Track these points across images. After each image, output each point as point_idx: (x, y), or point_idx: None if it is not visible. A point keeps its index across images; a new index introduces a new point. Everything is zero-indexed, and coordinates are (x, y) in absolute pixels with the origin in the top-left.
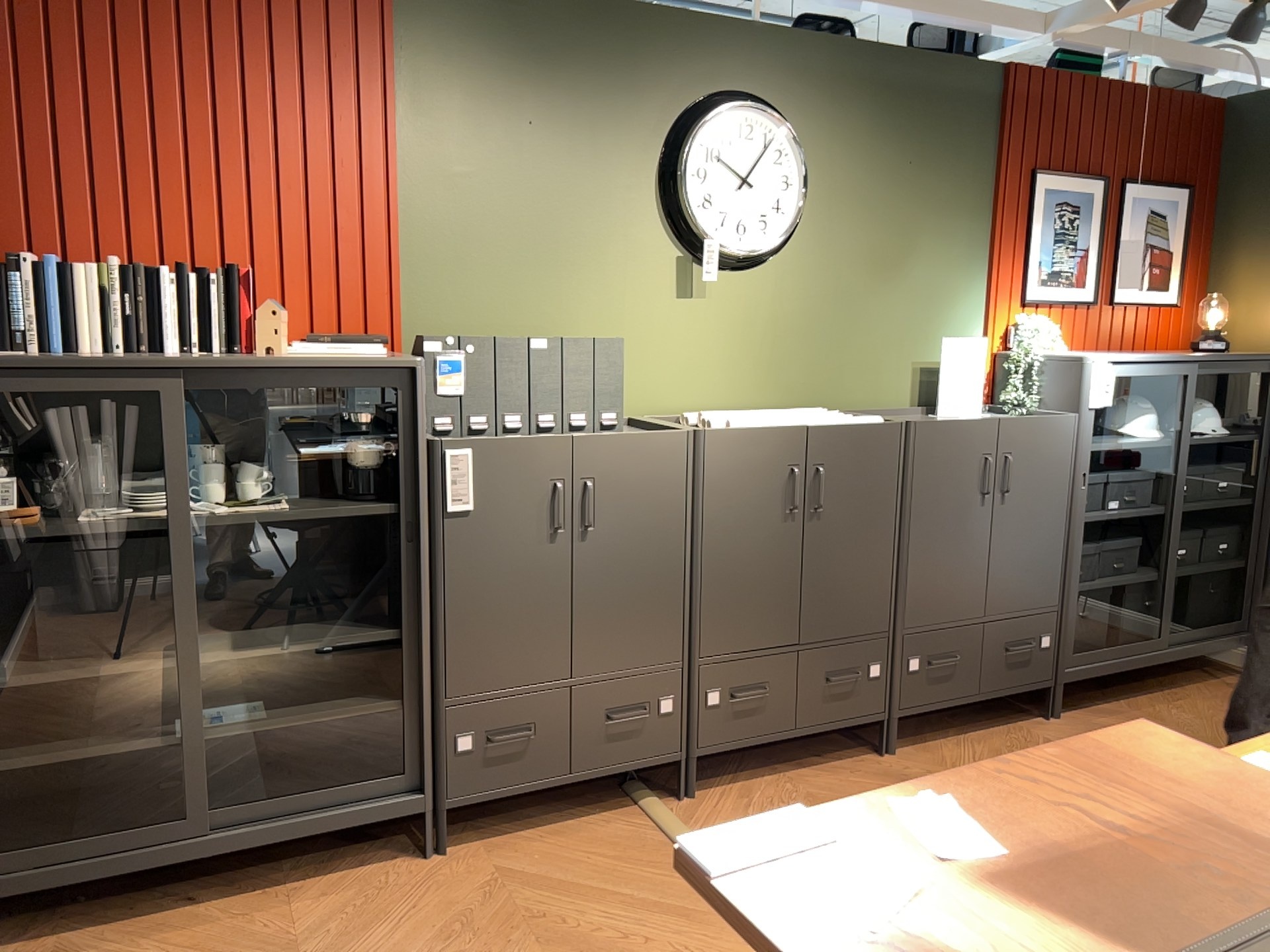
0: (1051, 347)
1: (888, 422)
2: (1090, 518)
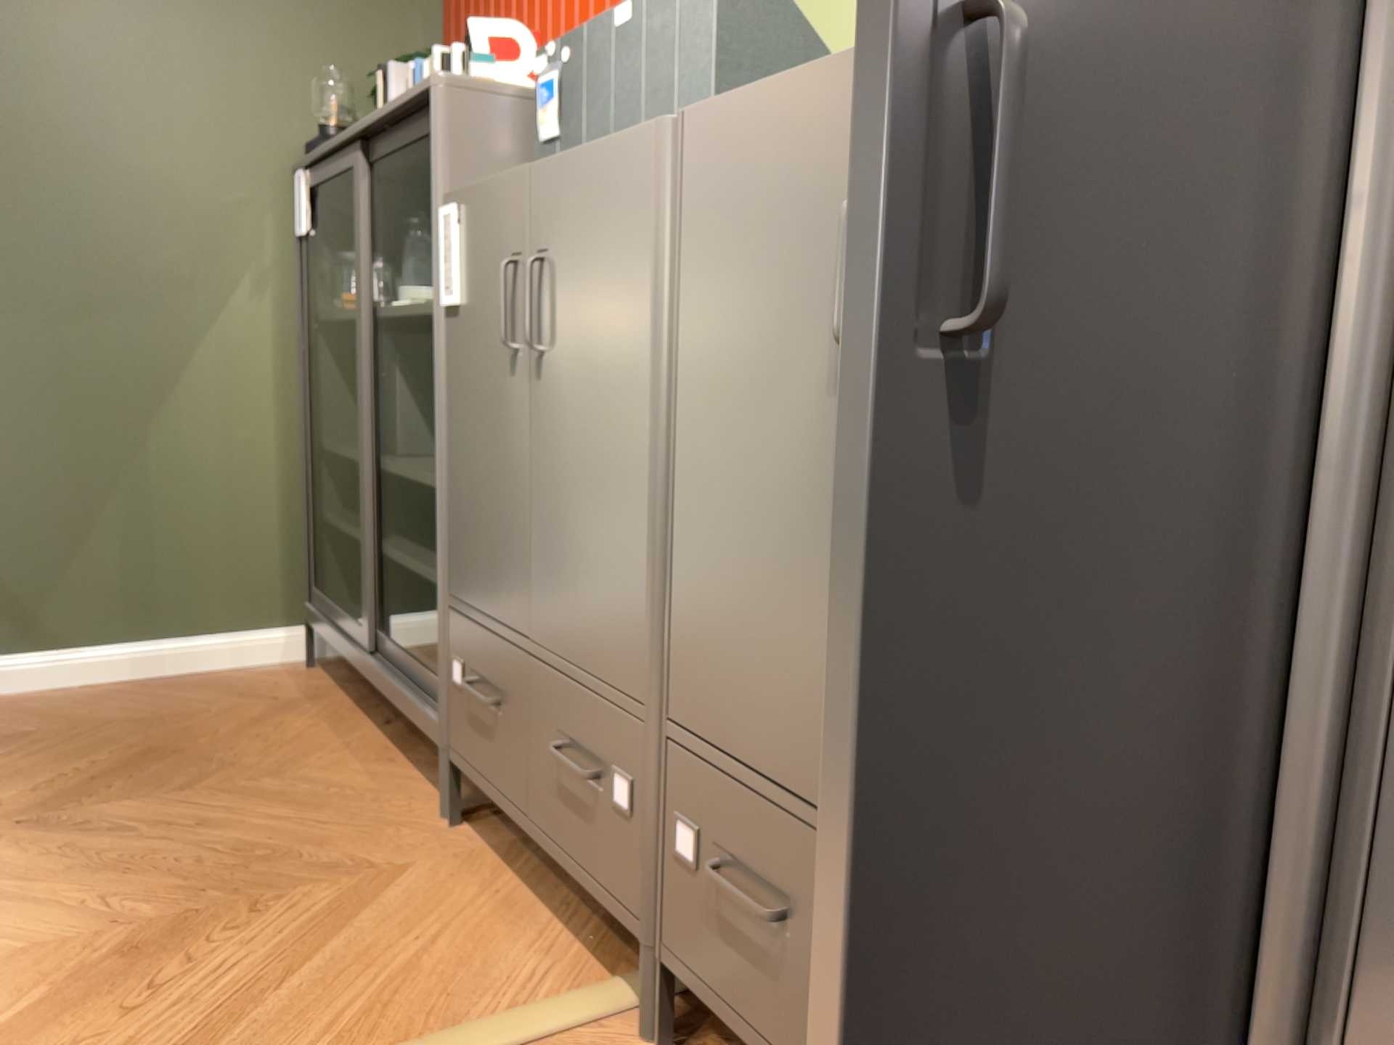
0: None
1: None
2: None
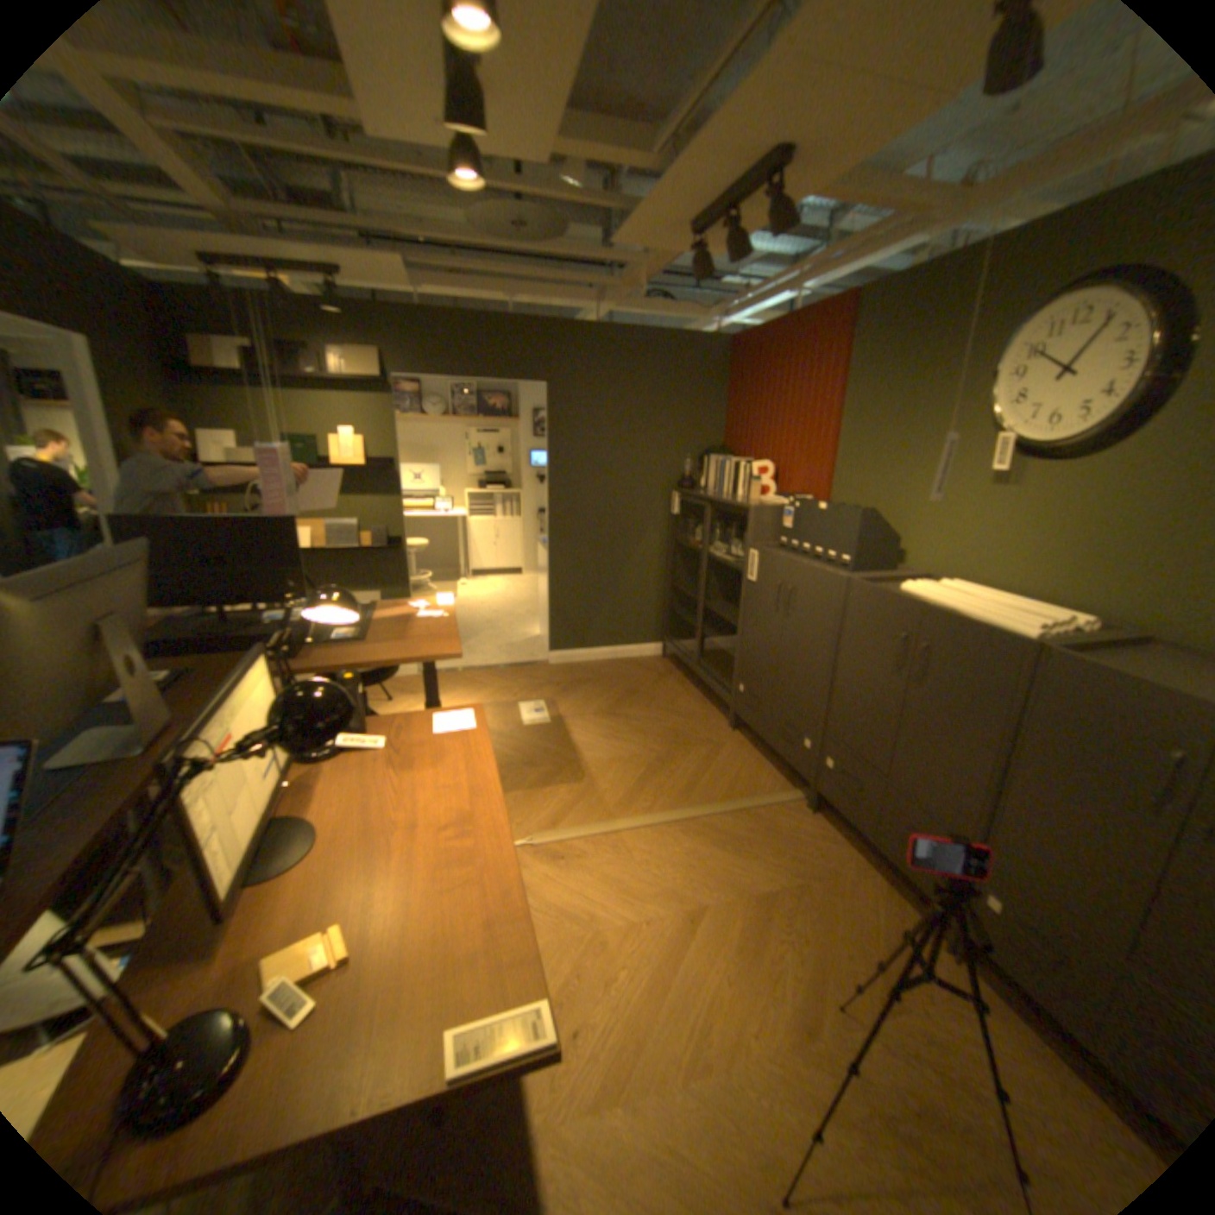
0: None
1: (1024, 635)
2: None
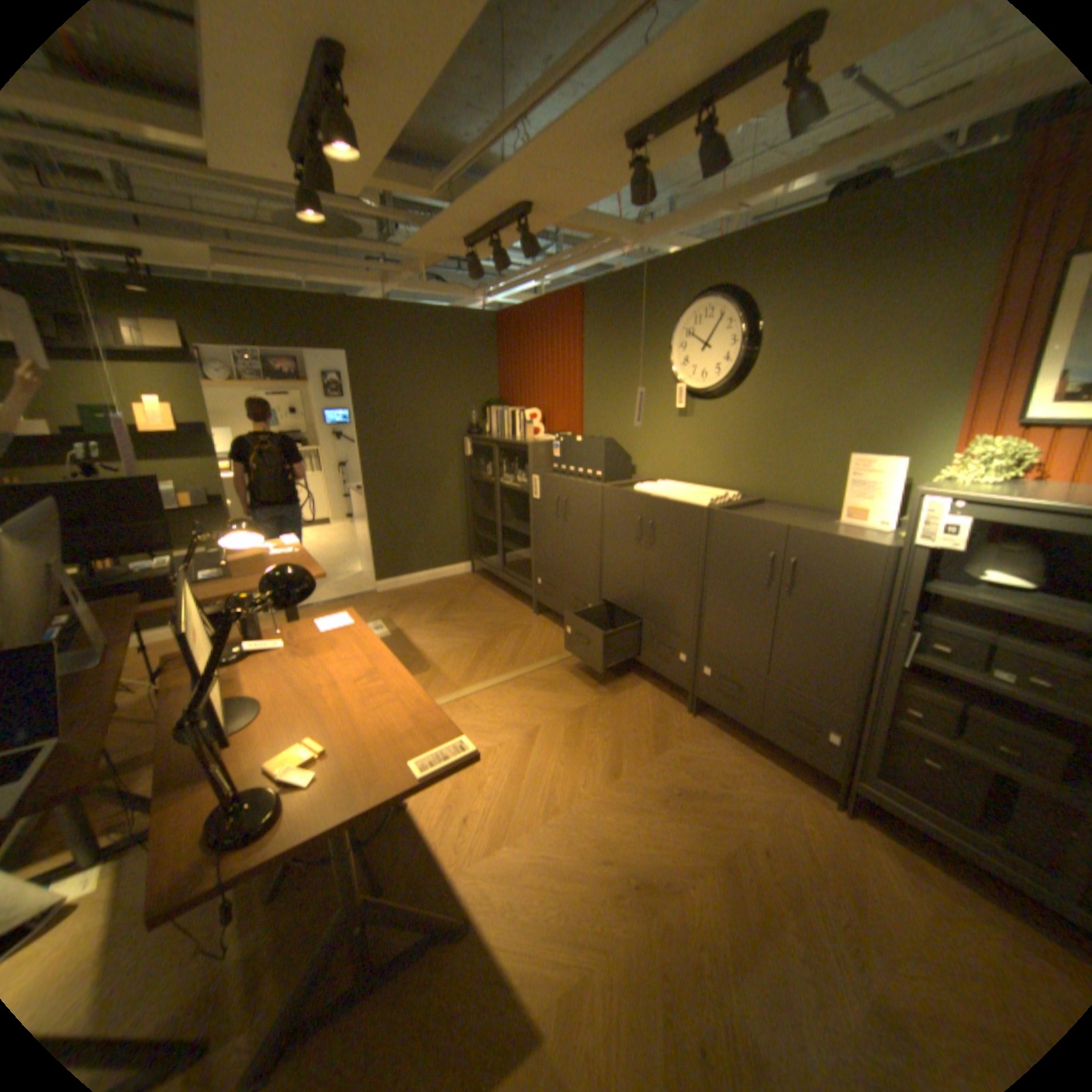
0: (994, 476)
1: (701, 506)
2: (934, 666)
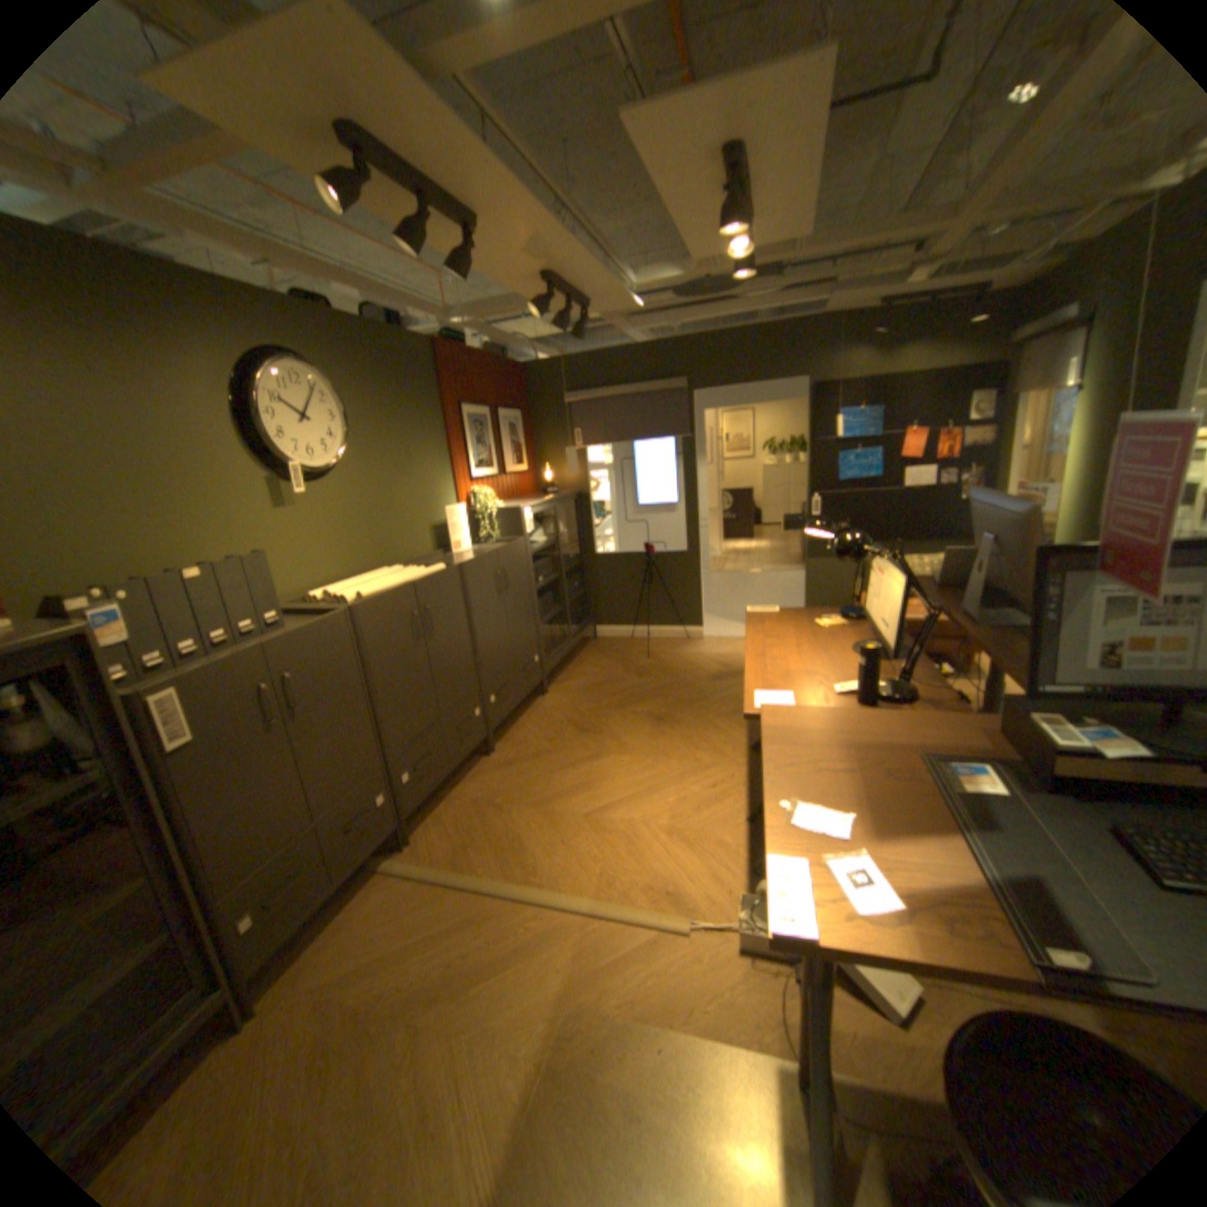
0: (494, 504)
1: (450, 567)
2: (536, 590)
